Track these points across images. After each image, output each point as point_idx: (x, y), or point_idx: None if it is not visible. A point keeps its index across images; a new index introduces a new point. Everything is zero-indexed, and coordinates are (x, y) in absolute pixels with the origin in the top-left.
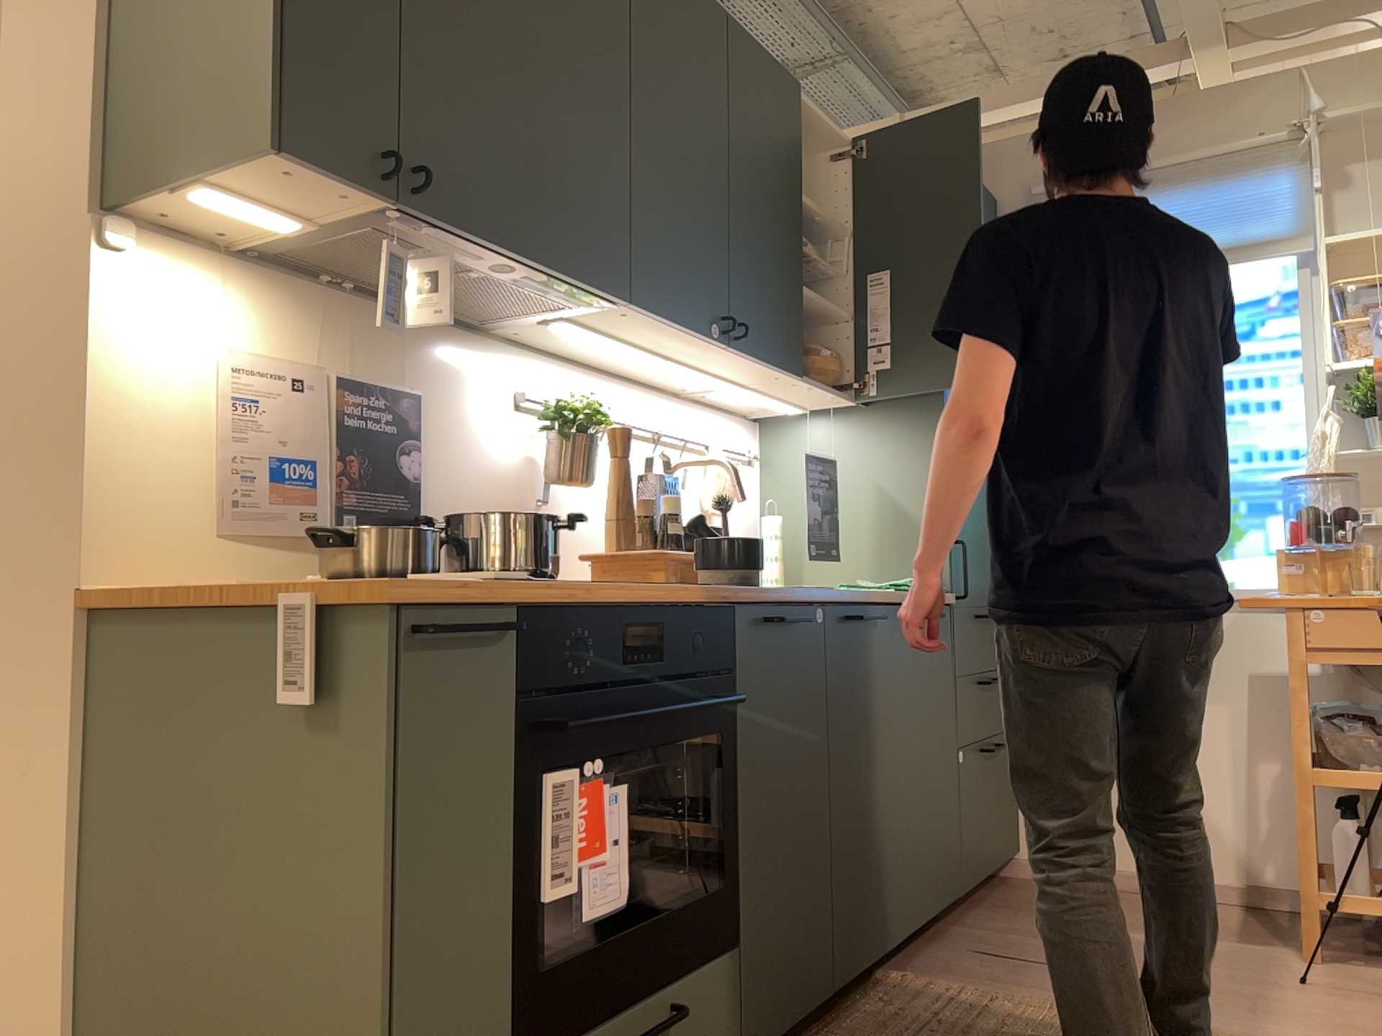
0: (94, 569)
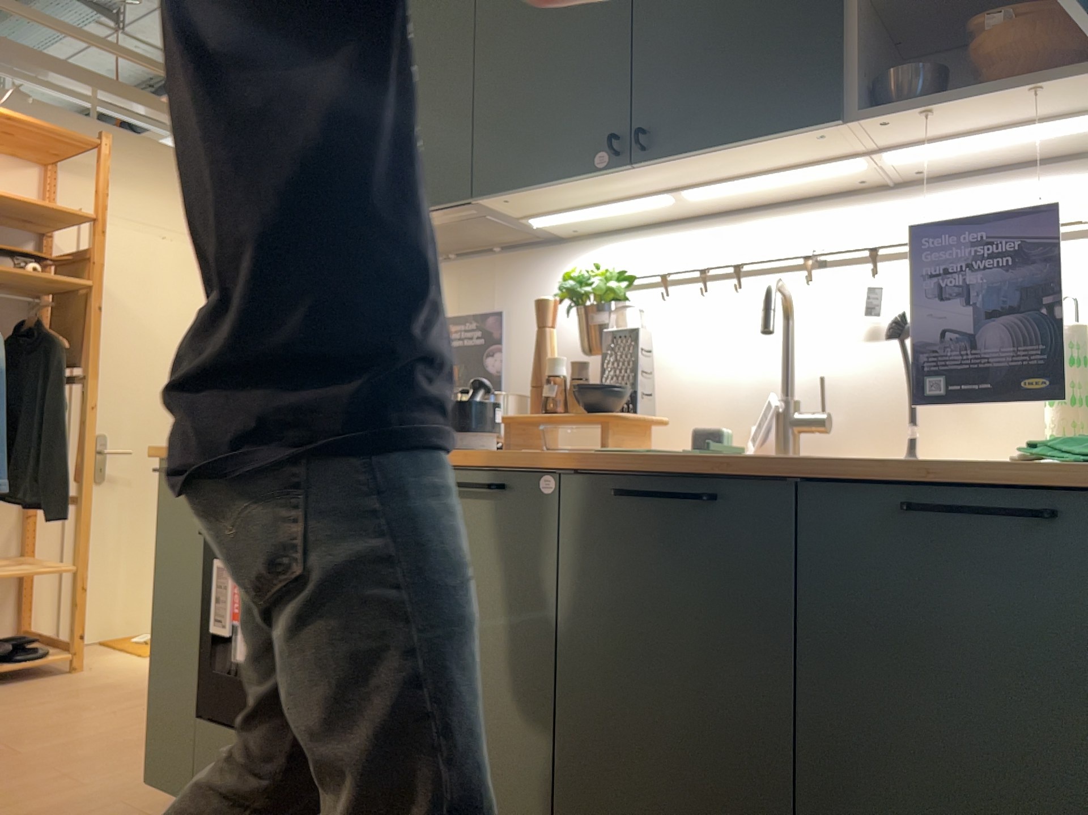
0: None
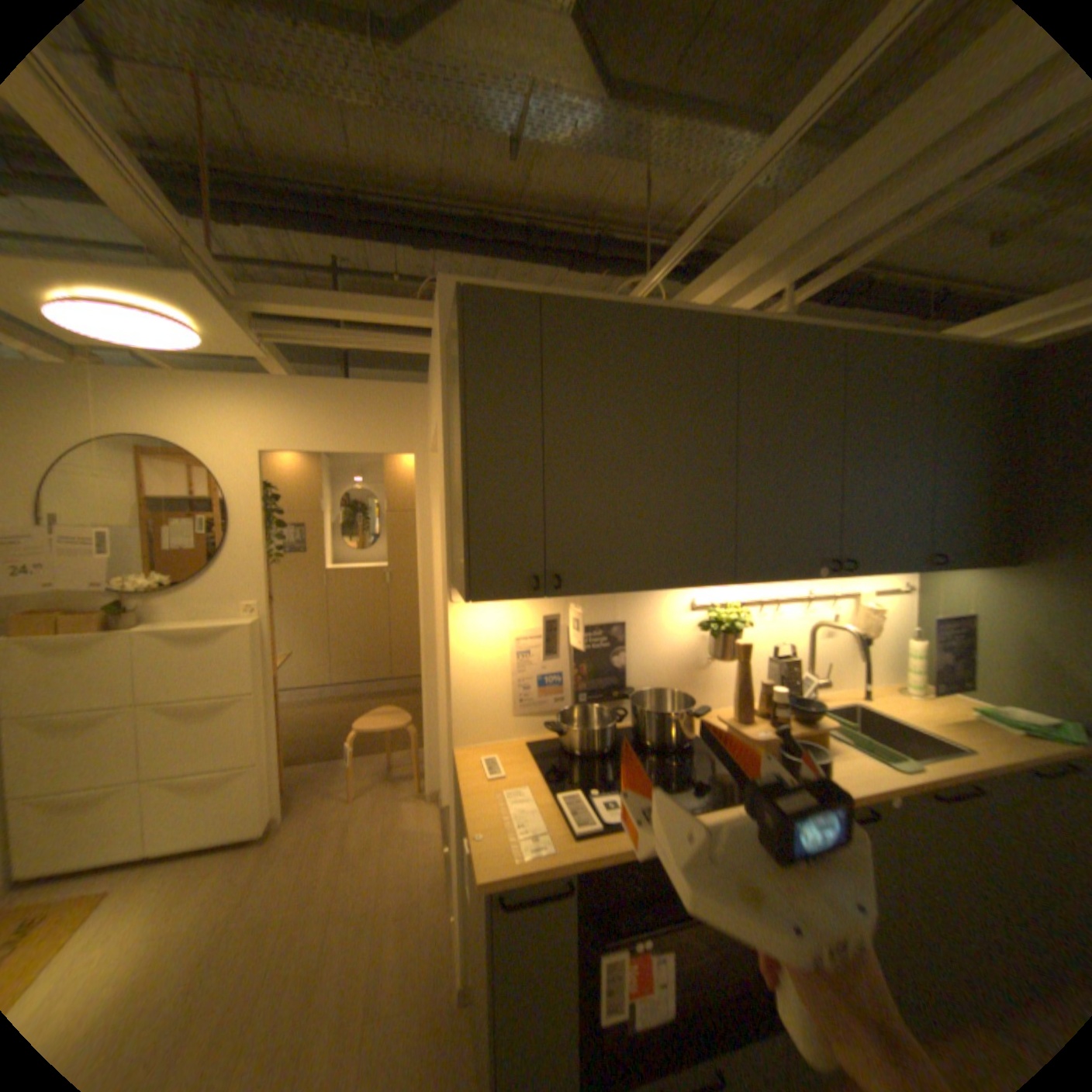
0: (457, 741)
